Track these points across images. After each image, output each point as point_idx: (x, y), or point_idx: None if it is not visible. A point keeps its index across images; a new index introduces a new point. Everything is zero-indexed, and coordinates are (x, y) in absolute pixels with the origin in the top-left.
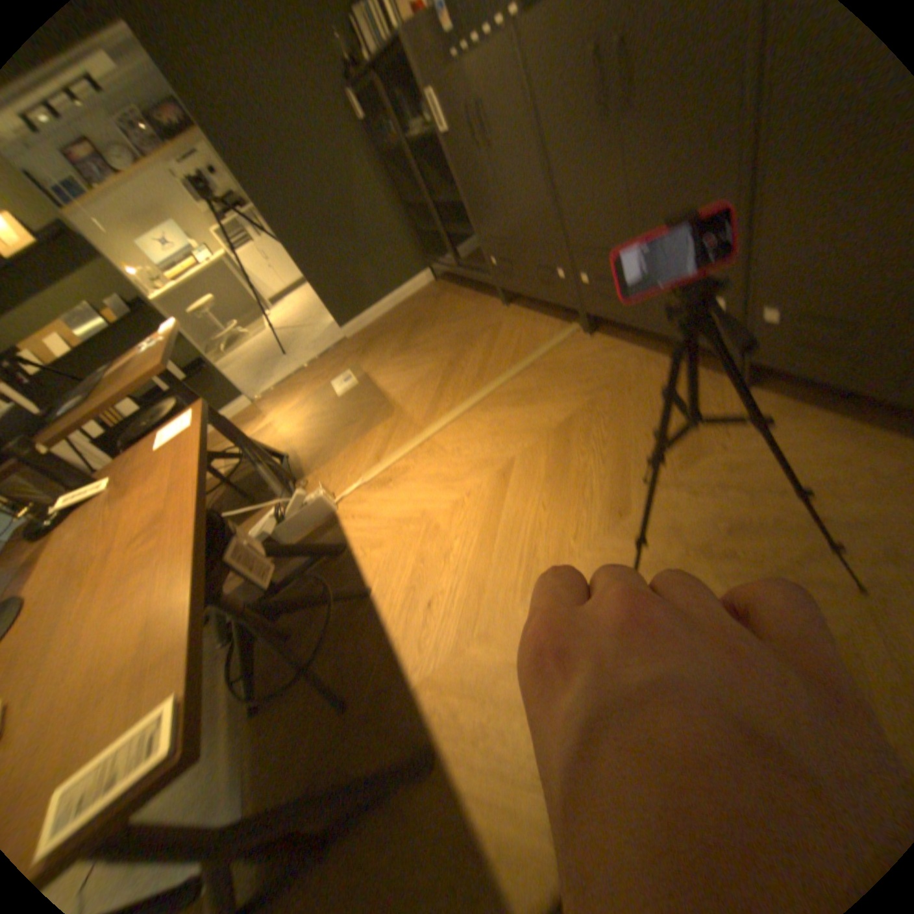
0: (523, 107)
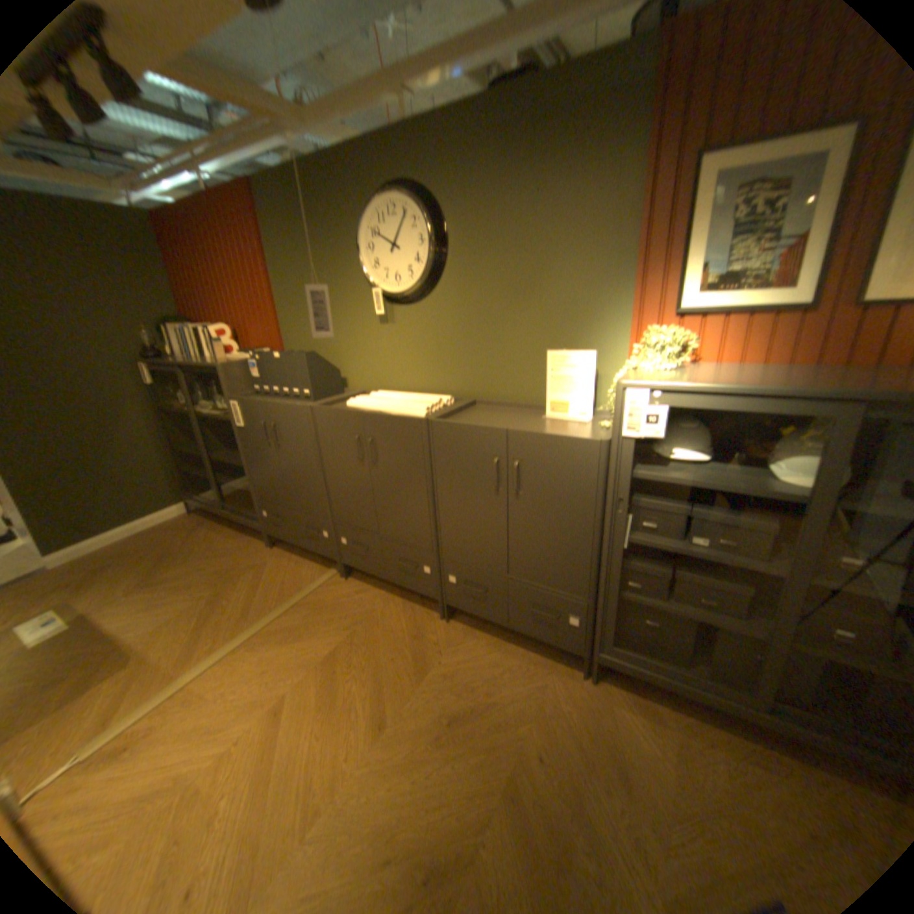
0: (310, 442)
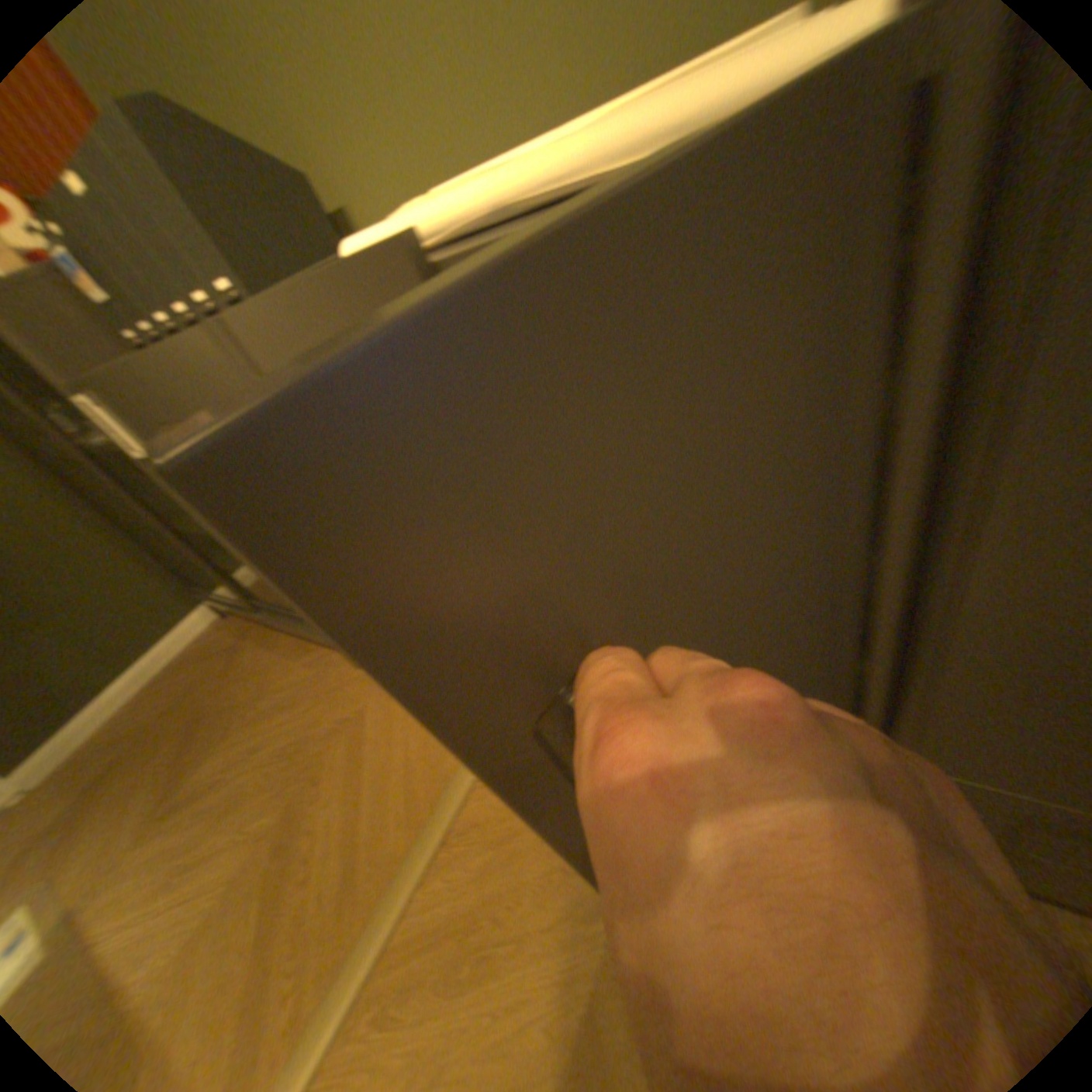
0: None
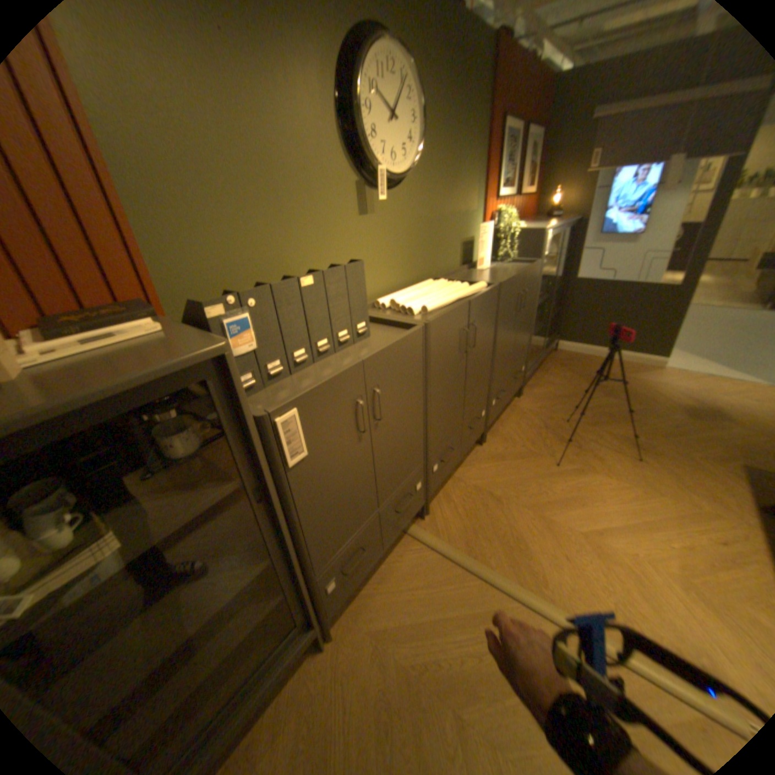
0: (420, 375)
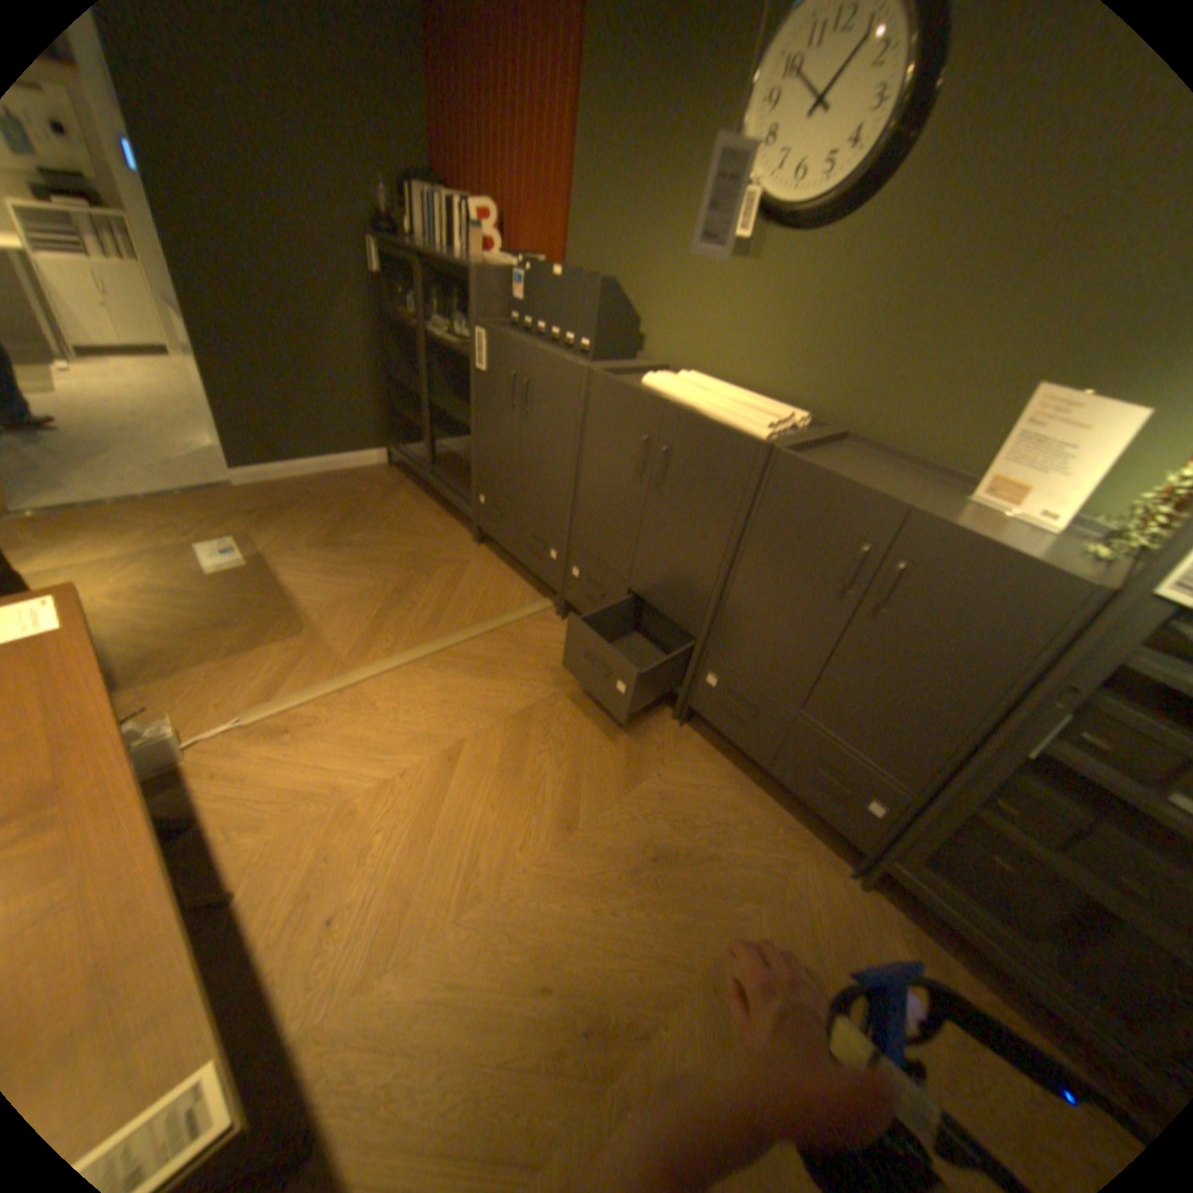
0: (572, 422)
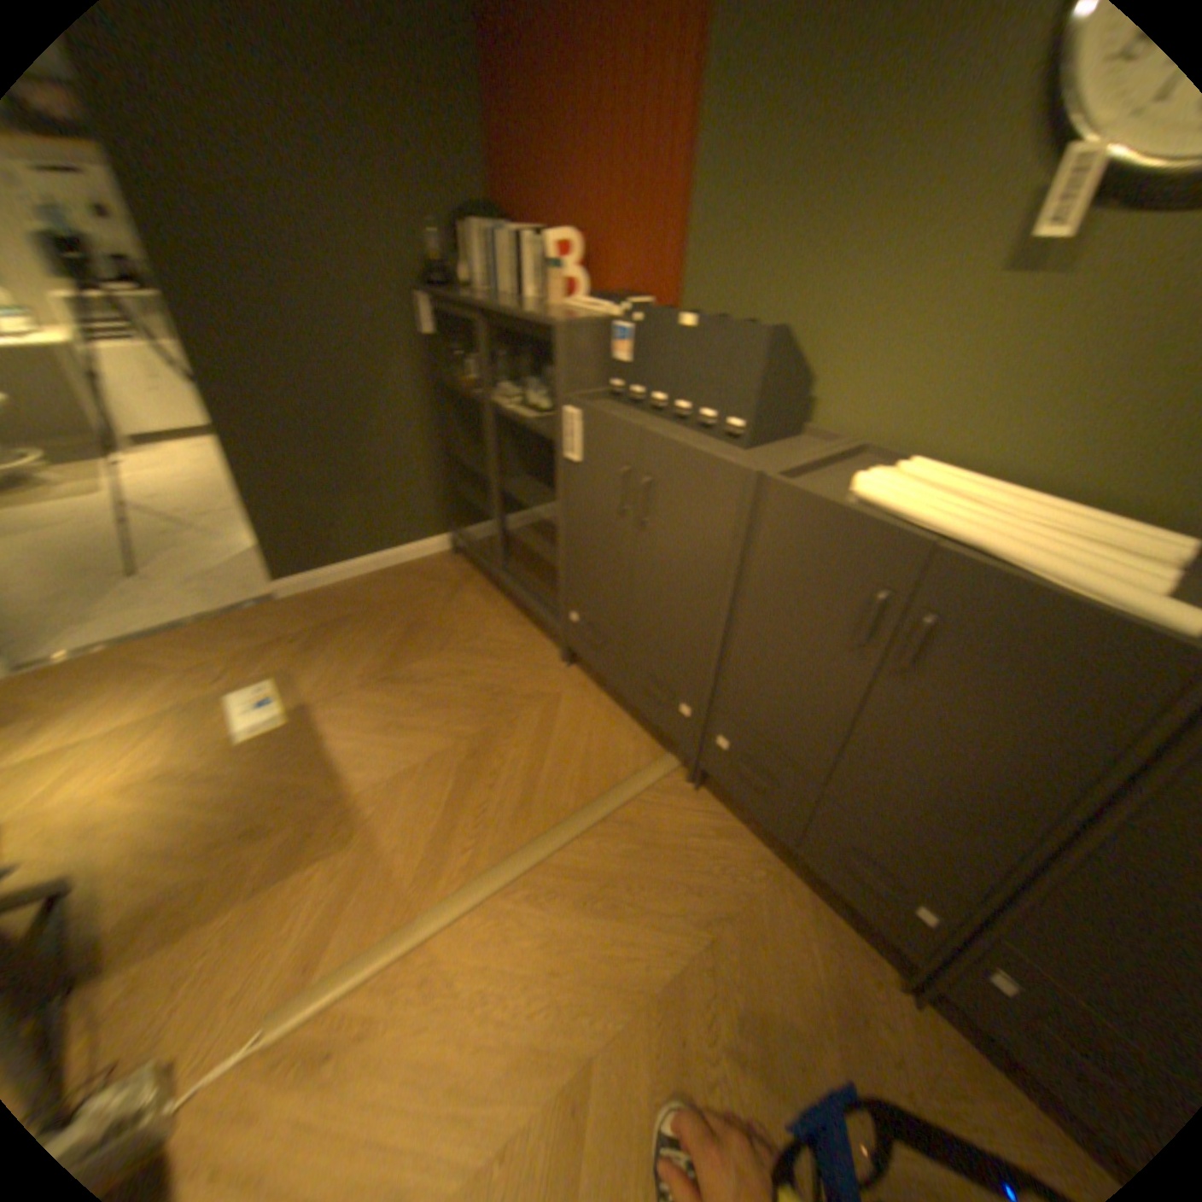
0: (725, 546)
